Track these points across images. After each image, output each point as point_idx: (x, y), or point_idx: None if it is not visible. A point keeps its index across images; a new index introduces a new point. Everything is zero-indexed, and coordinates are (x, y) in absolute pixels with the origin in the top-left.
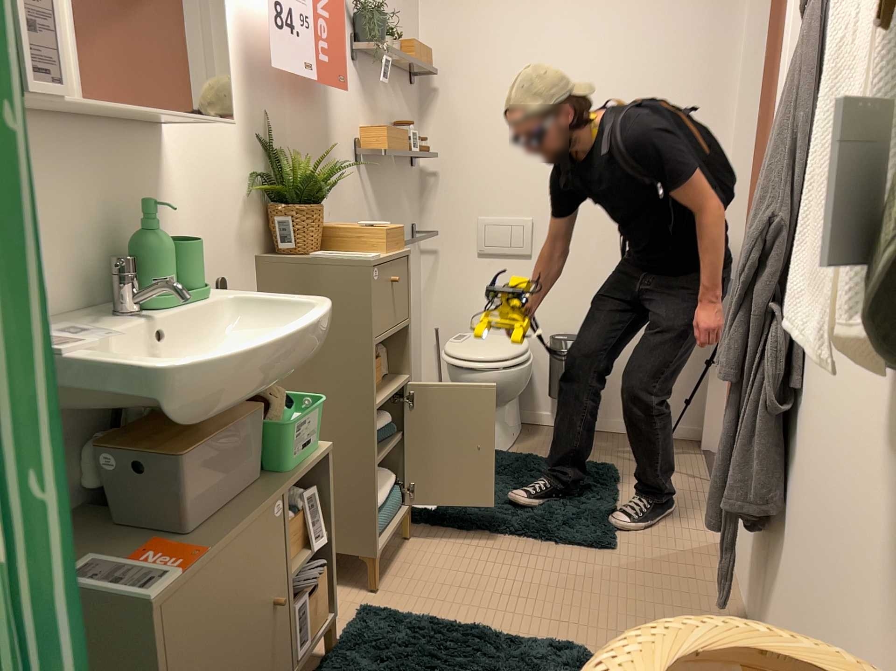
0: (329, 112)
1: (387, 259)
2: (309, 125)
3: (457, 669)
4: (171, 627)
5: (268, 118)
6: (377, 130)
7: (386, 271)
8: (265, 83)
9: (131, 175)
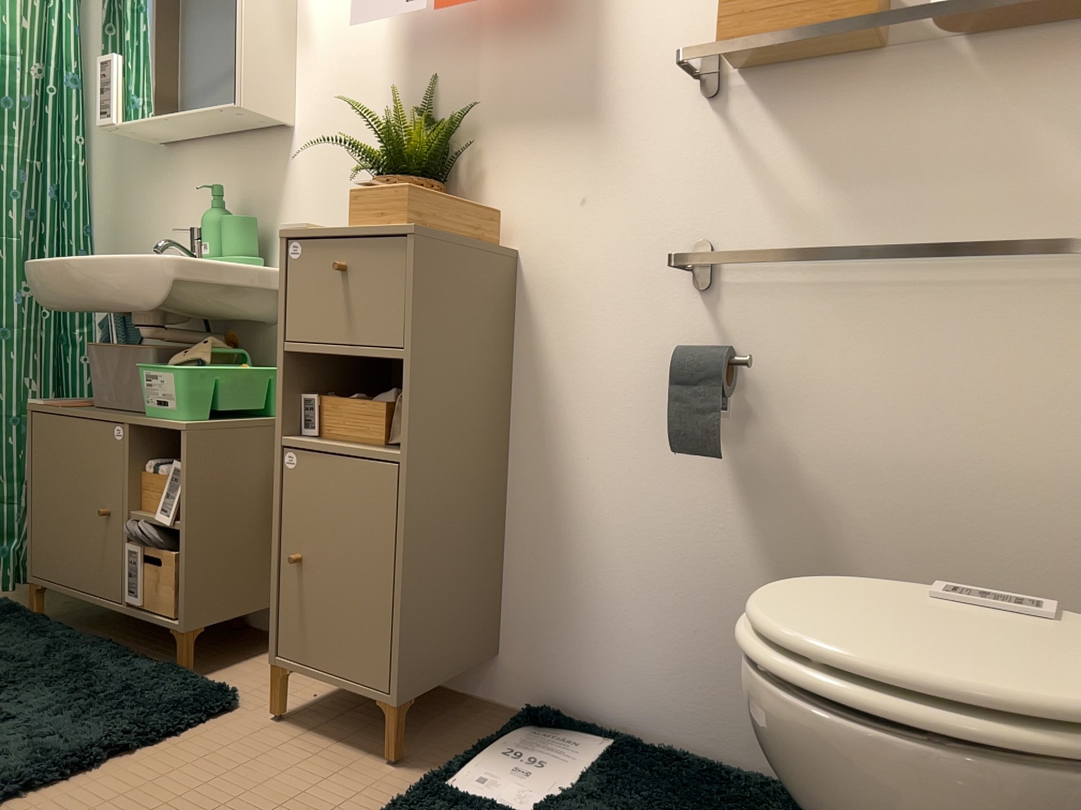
0: (599, 32)
1: (328, 235)
2: (532, 70)
3: (45, 714)
4: (46, 430)
5: (437, 86)
6: (821, 5)
7: (331, 254)
8: (439, 44)
9: (266, 176)
